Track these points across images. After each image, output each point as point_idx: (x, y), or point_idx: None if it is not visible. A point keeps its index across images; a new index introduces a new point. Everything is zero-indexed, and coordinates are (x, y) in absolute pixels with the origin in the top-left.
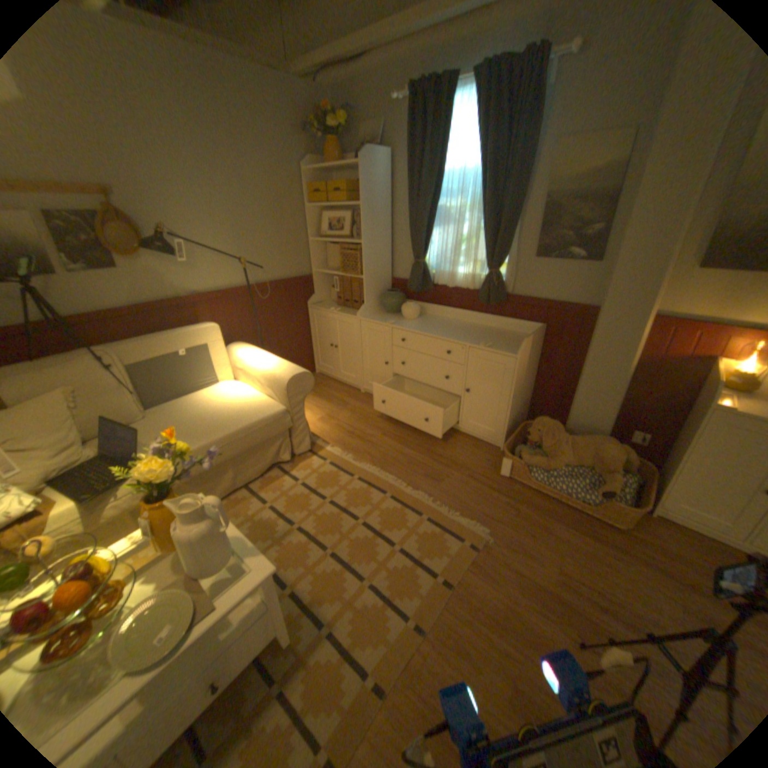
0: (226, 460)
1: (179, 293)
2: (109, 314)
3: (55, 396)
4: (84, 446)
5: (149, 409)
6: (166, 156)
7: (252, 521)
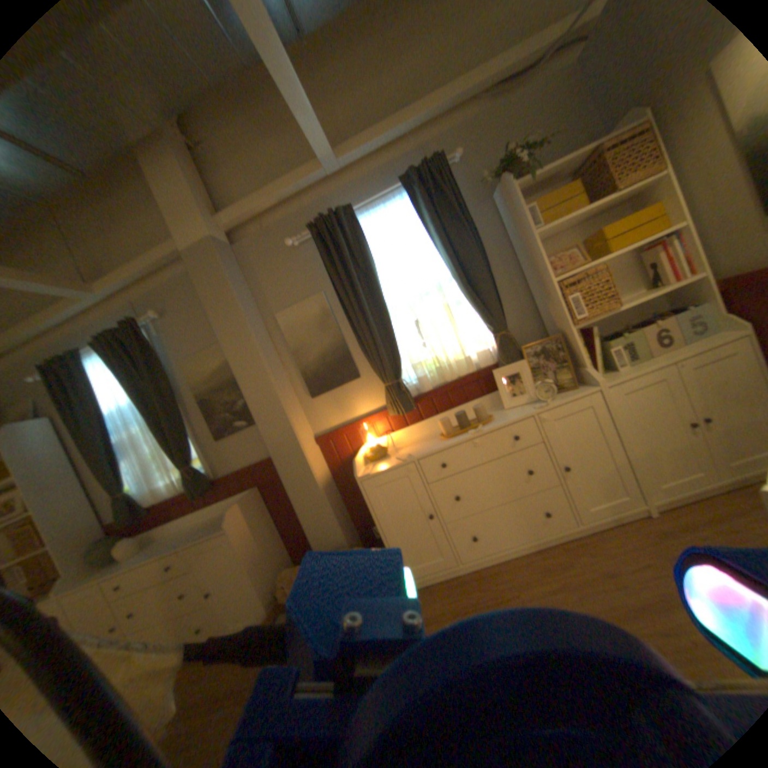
0: None
1: None
2: None
3: None
4: None
5: None
6: None
7: None
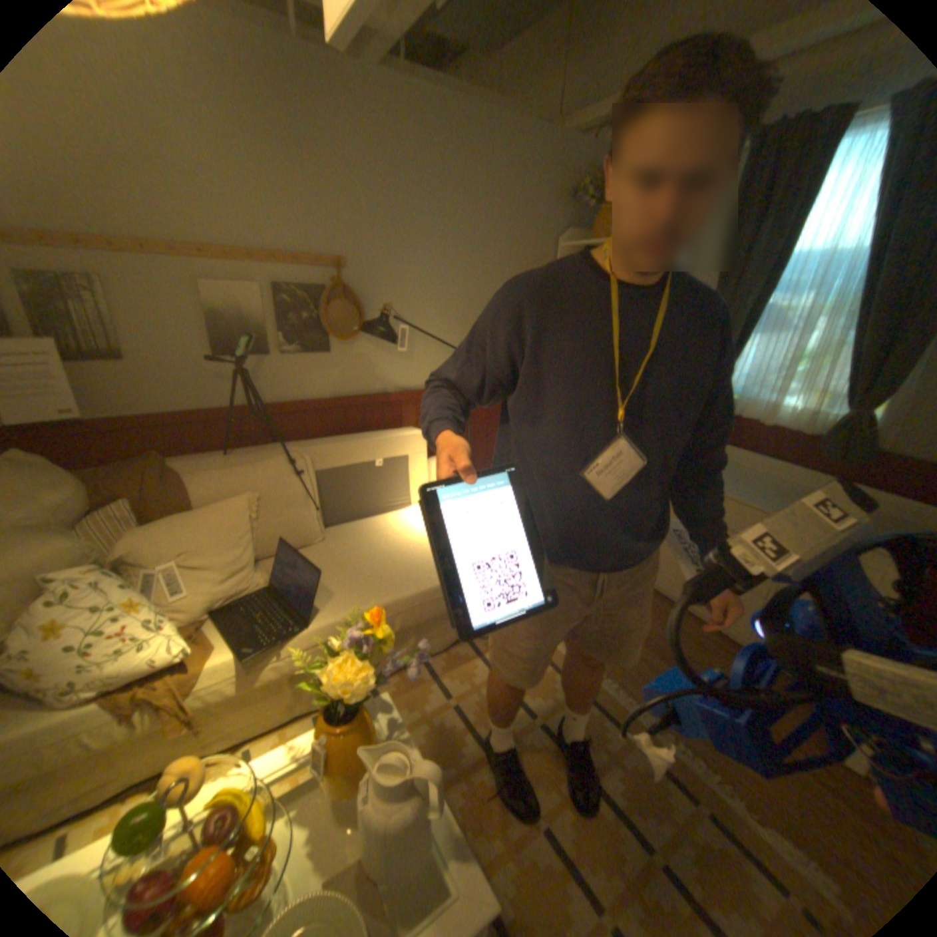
0: (414, 626)
1: (388, 389)
2: (311, 406)
3: (240, 503)
4: (256, 568)
5: (332, 531)
6: (410, 225)
7: (431, 725)
